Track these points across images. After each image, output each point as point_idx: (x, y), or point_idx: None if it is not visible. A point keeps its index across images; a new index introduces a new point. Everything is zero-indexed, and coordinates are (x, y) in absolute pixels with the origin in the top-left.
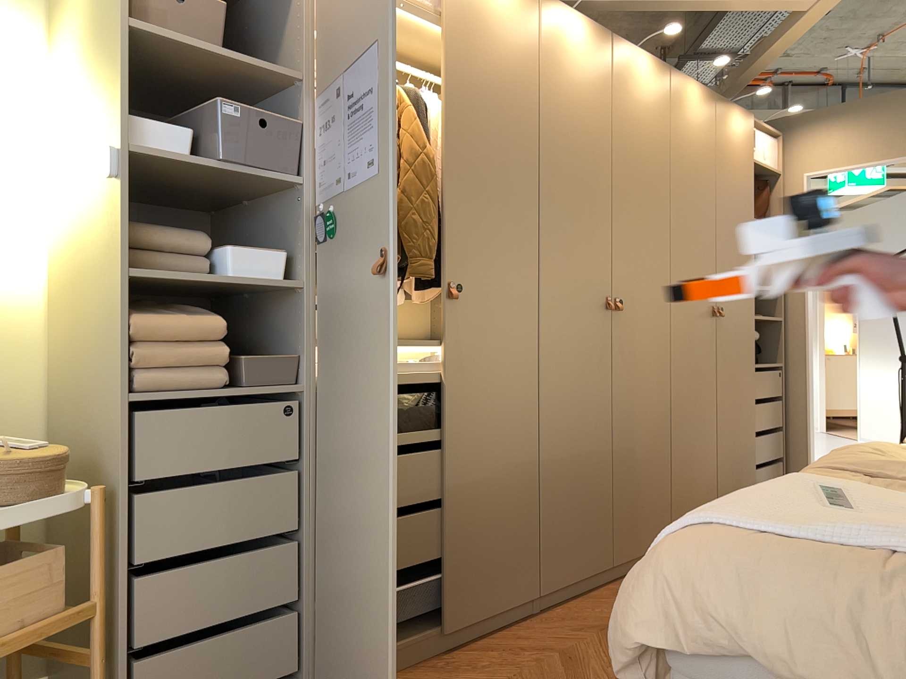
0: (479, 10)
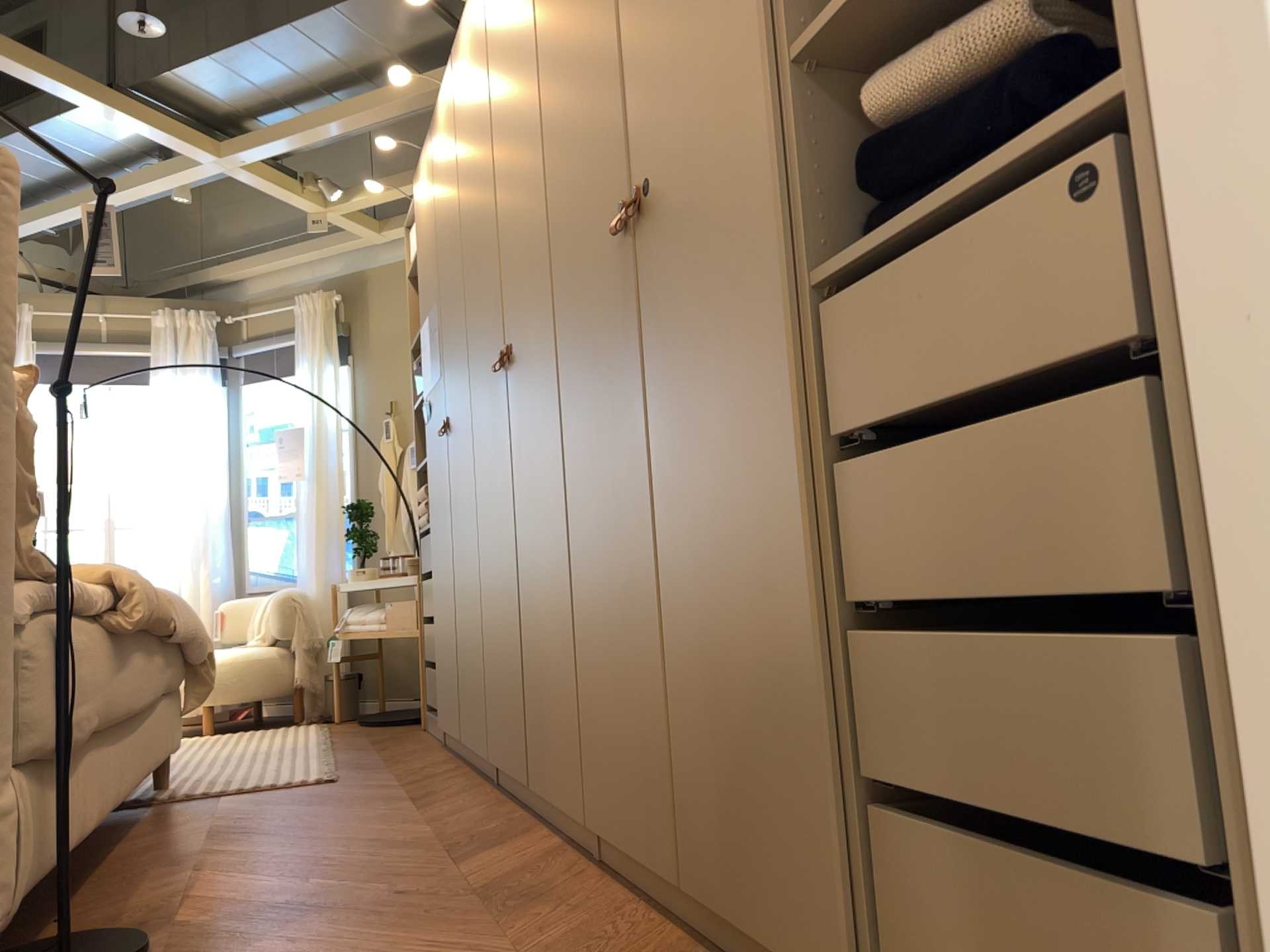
0: (446, 161)
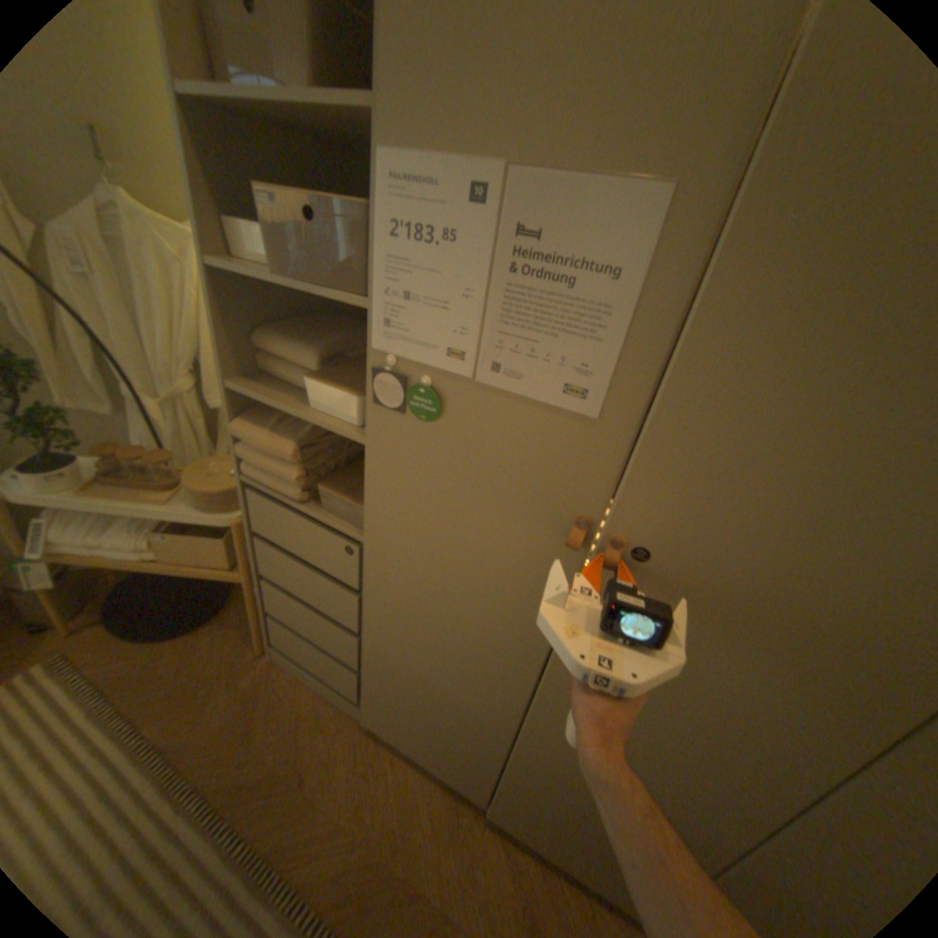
0: None
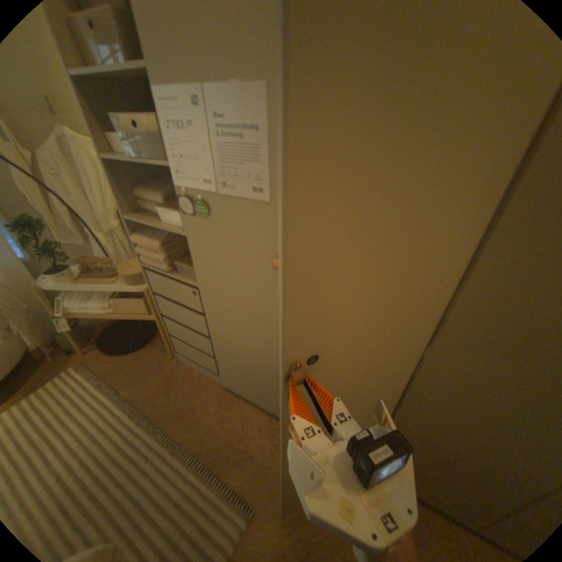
0: None
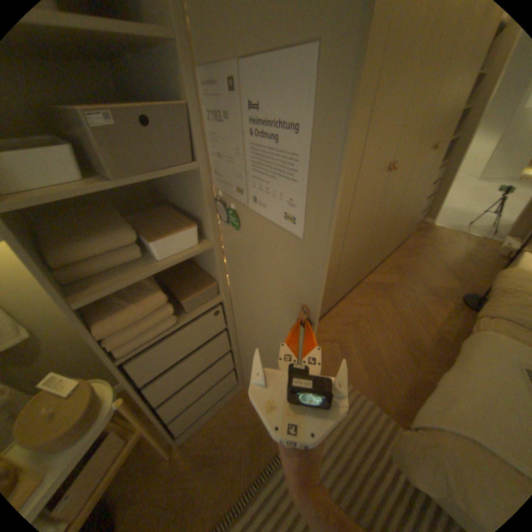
0: None
